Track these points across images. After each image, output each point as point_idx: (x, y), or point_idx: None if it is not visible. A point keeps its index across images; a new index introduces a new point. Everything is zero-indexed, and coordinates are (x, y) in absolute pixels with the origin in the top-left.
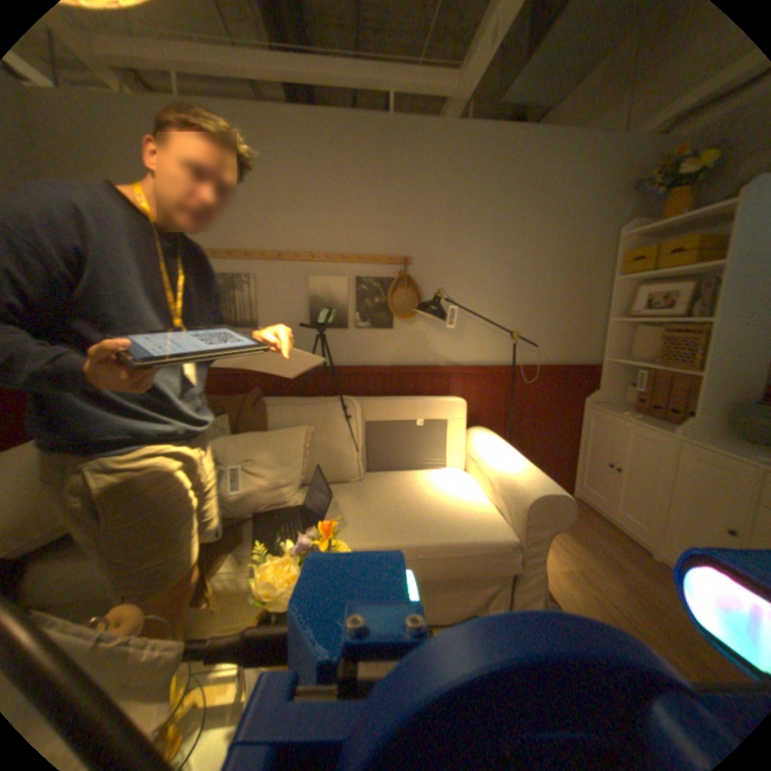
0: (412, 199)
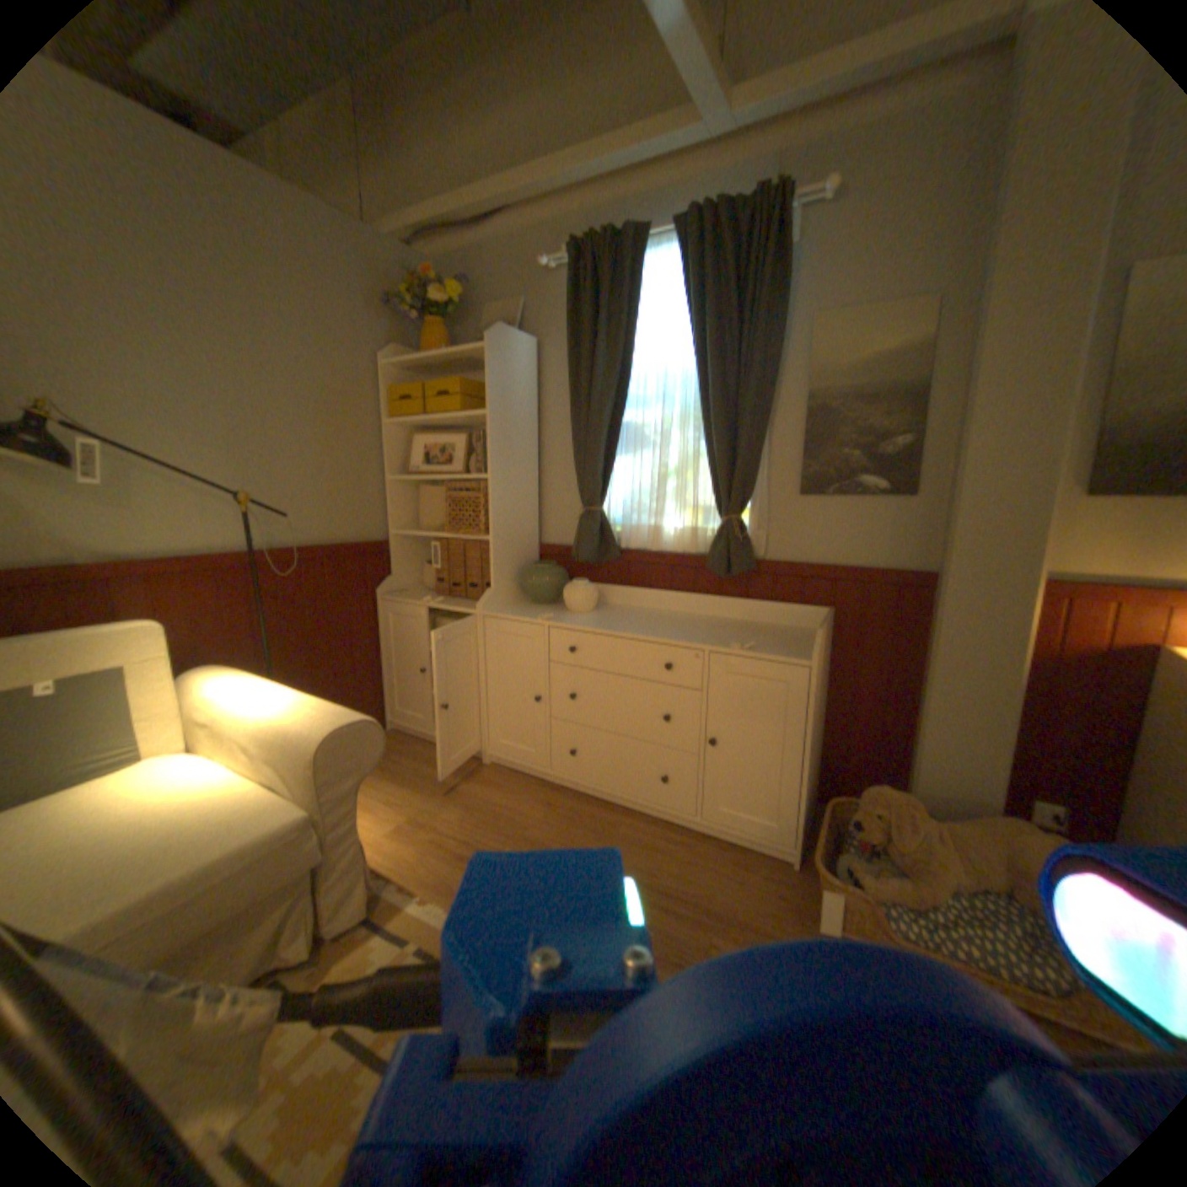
0: None
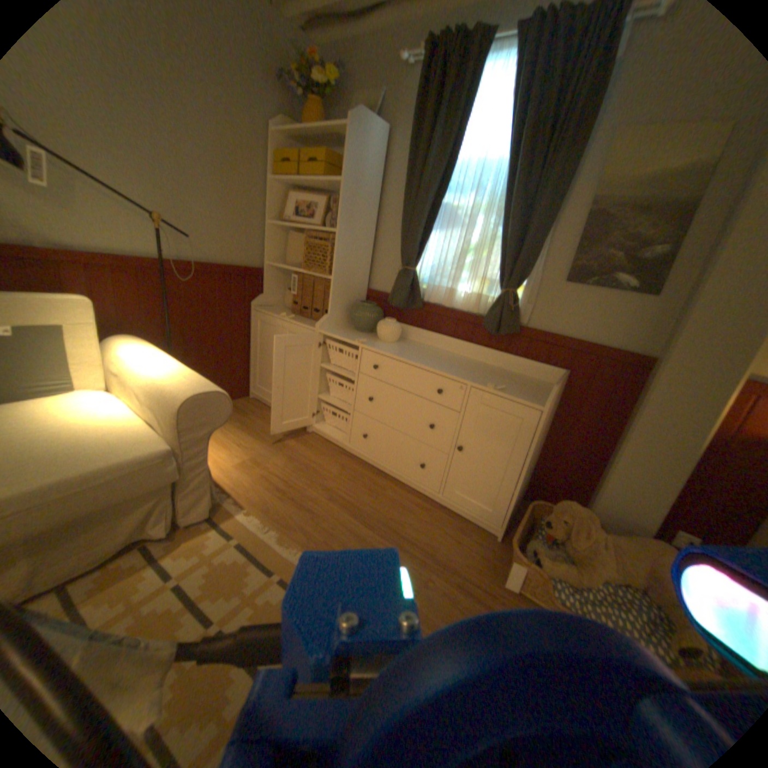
0: None
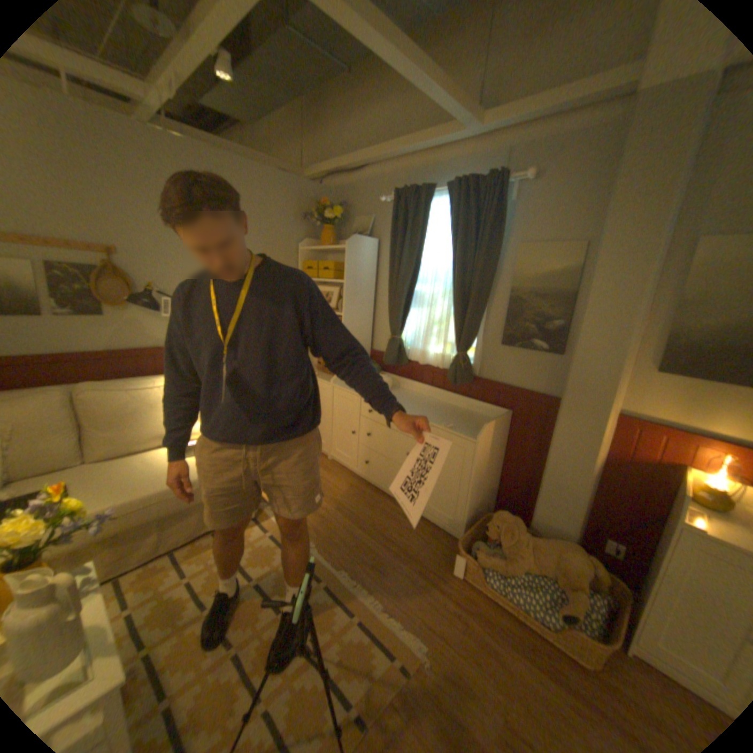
0: (107, 193)
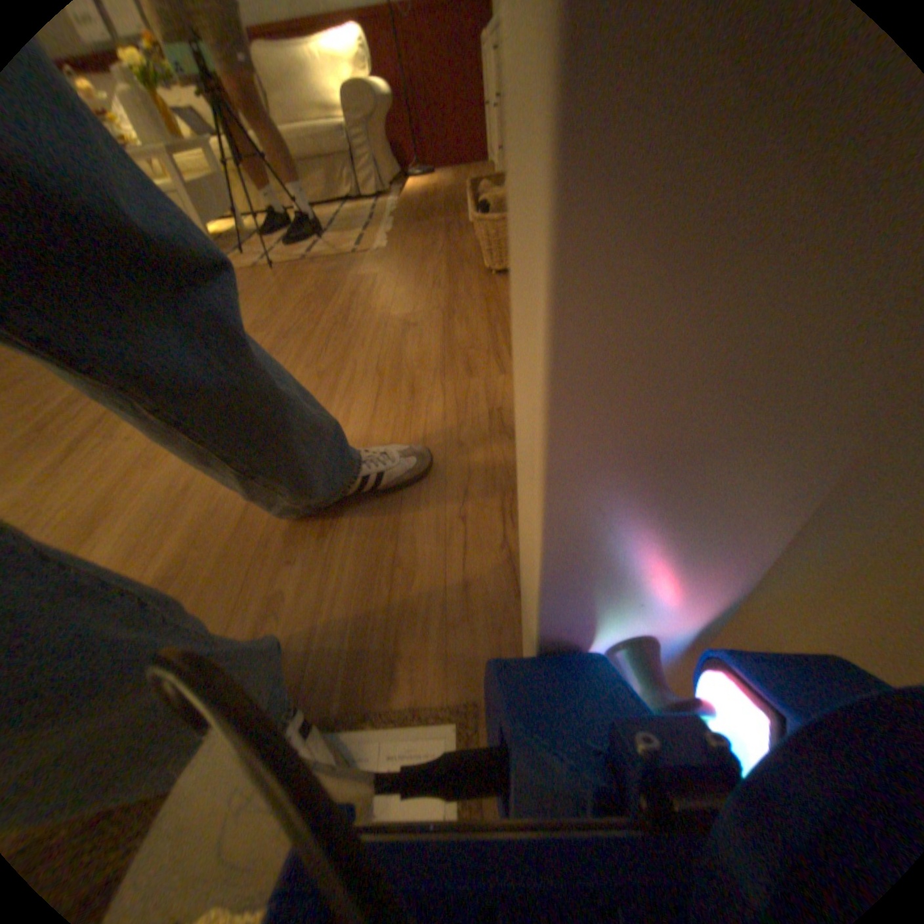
0: None
